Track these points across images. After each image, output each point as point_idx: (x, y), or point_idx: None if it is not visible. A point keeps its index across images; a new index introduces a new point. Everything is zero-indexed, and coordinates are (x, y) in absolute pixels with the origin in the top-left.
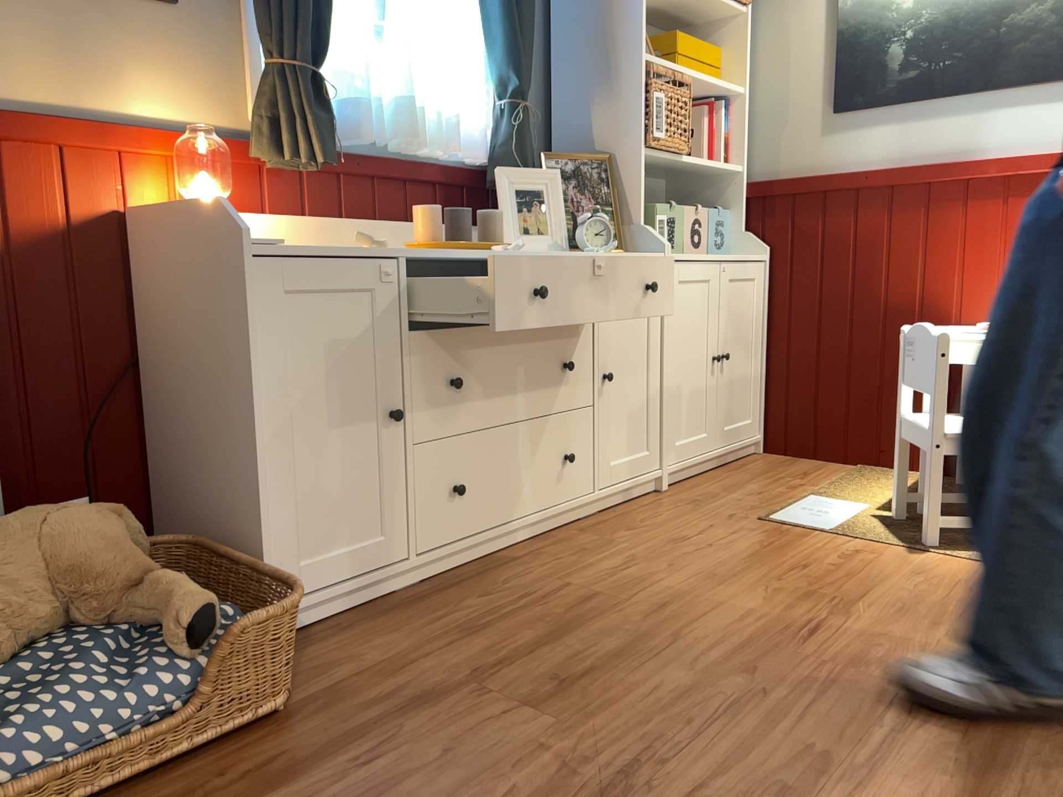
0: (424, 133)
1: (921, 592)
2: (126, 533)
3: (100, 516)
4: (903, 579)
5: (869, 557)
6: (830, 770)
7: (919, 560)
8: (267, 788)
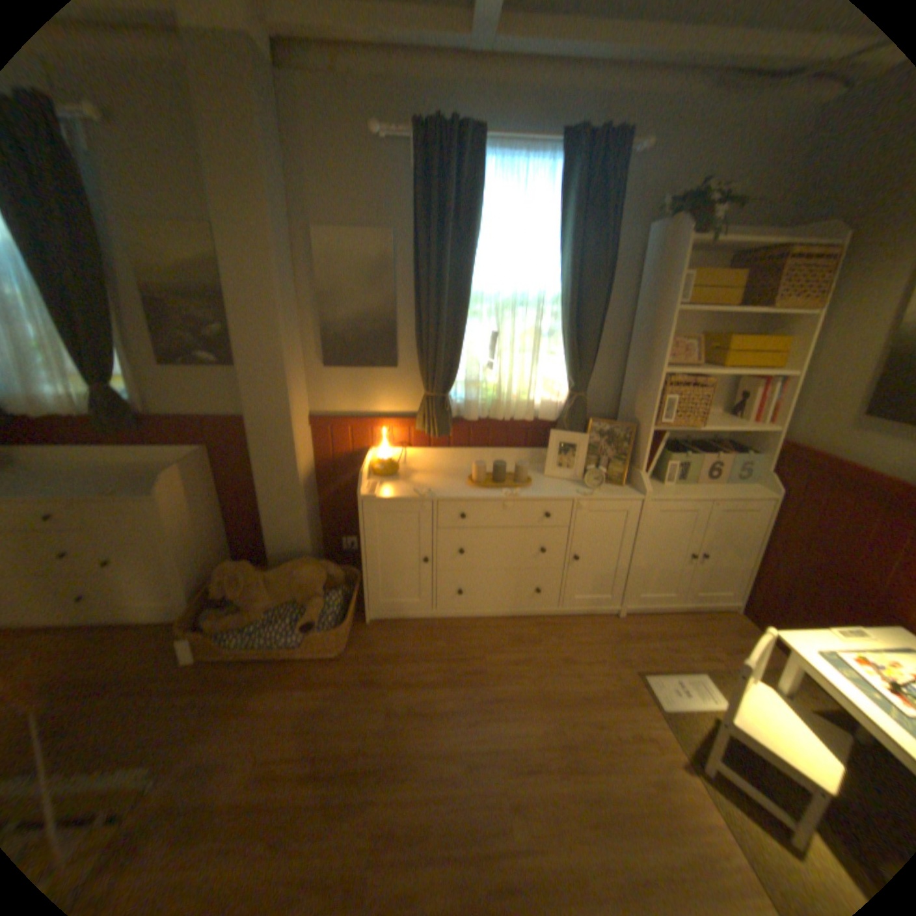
0: (516, 408)
1: (636, 802)
2: (322, 578)
3: (312, 572)
4: (641, 784)
5: (652, 752)
6: (418, 847)
7: (680, 779)
8: (302, 689)
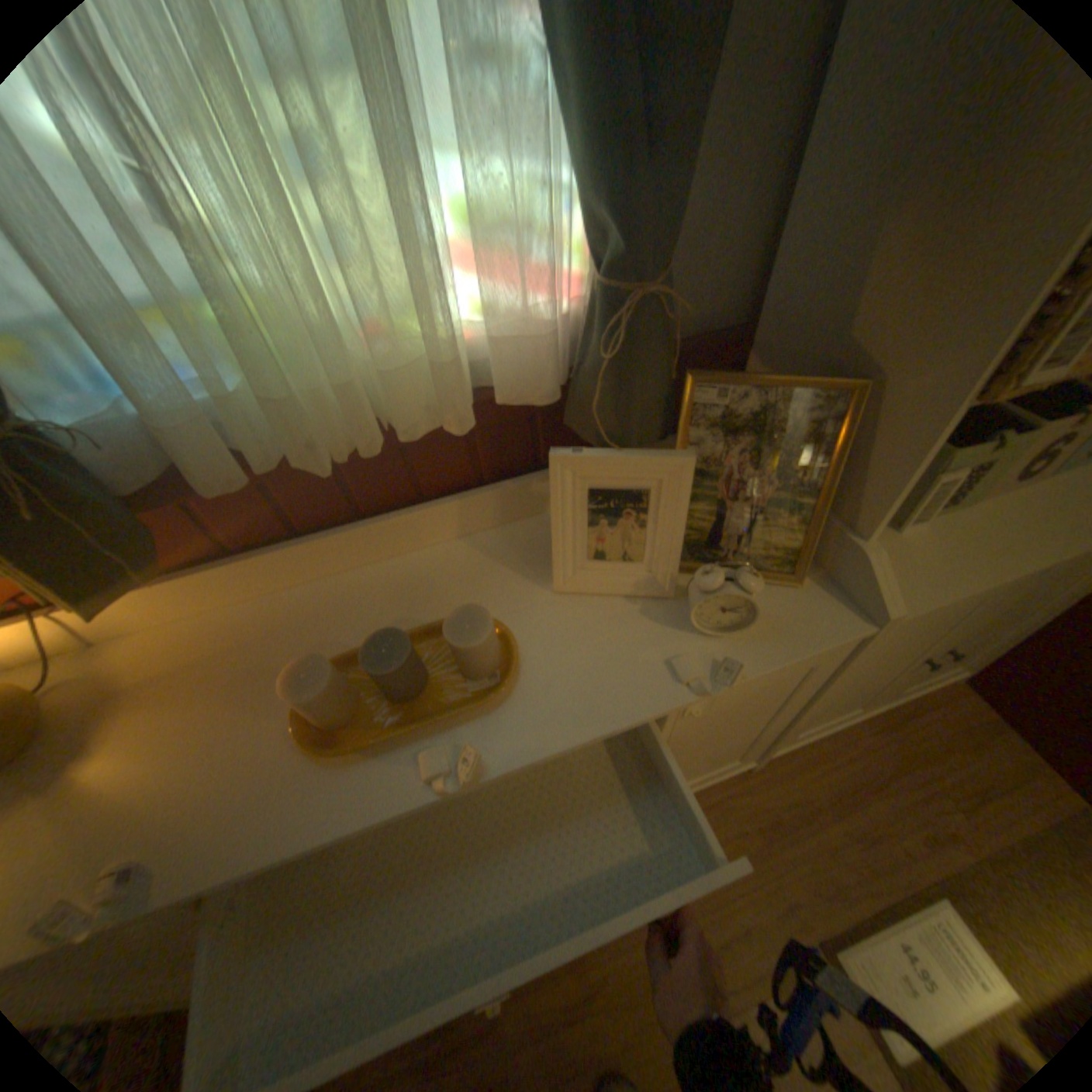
0: (402, 374)
1: None
2: None
3: None
4: None
5: None
6: None
7: None
8: None
